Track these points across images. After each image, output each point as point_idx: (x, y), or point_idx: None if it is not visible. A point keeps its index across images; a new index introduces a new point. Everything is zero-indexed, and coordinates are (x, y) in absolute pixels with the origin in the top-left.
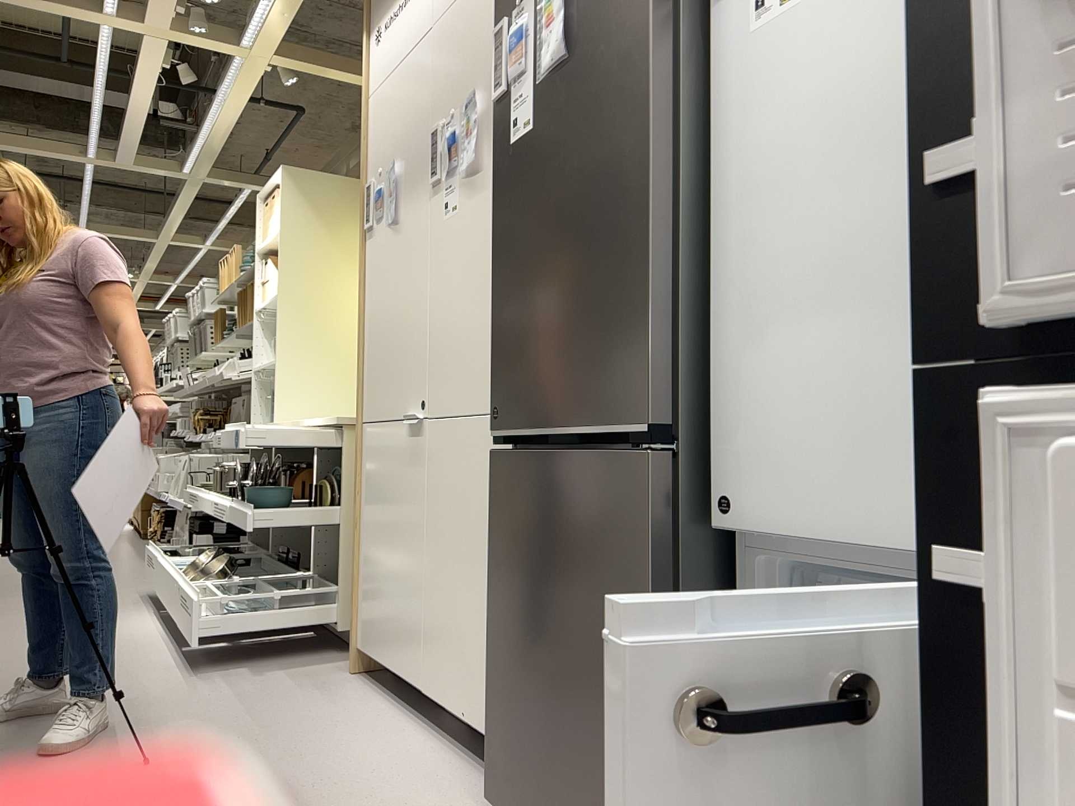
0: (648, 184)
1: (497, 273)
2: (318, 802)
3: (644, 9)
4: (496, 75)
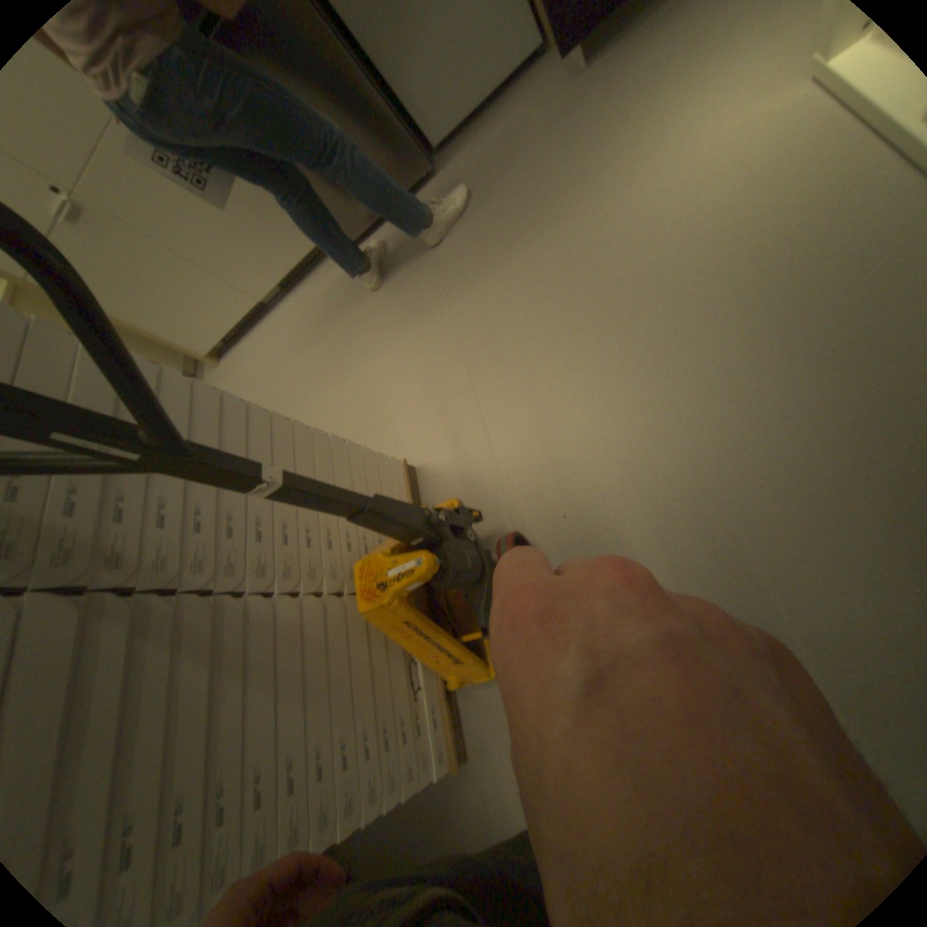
0: None
1: None
2: (317, 328)
3: None
4: None
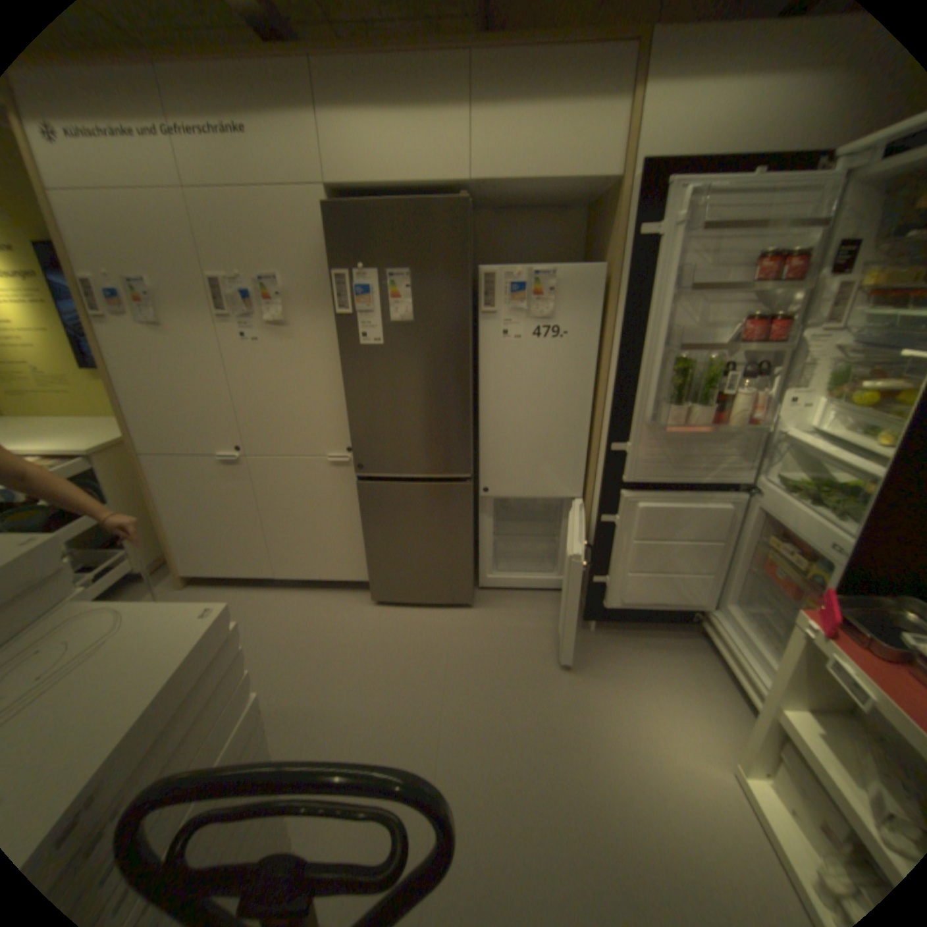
0: (468, 393)
1: (353, 403)
2: (305, 643)
3: (466, 324)
4: (341, 300)
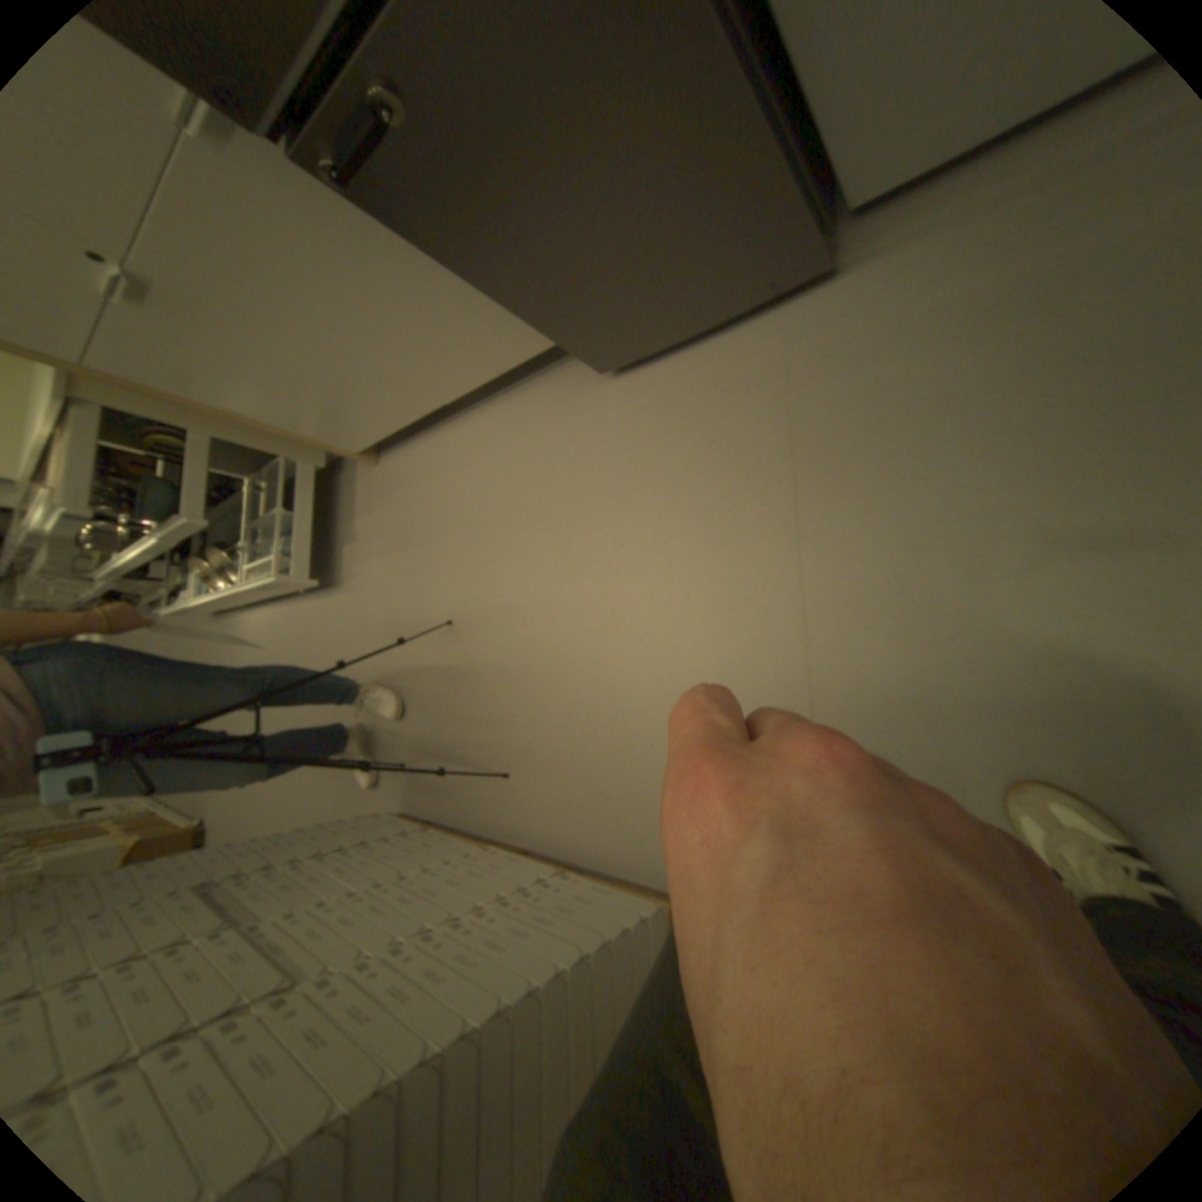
0: None
1: None
2: (539, 502)
3: None
4: None
